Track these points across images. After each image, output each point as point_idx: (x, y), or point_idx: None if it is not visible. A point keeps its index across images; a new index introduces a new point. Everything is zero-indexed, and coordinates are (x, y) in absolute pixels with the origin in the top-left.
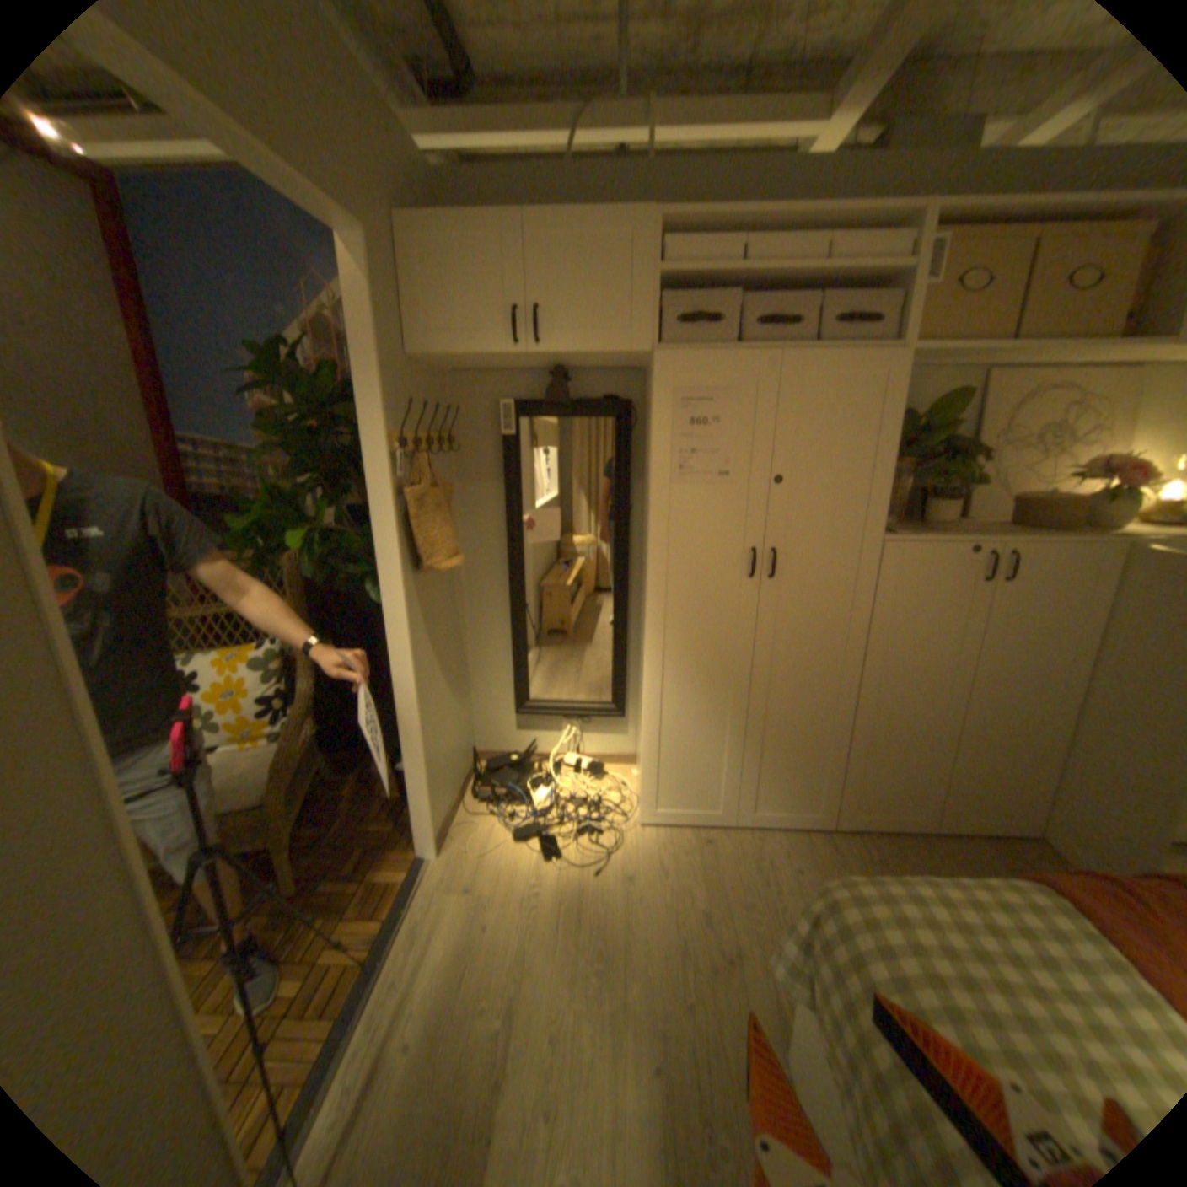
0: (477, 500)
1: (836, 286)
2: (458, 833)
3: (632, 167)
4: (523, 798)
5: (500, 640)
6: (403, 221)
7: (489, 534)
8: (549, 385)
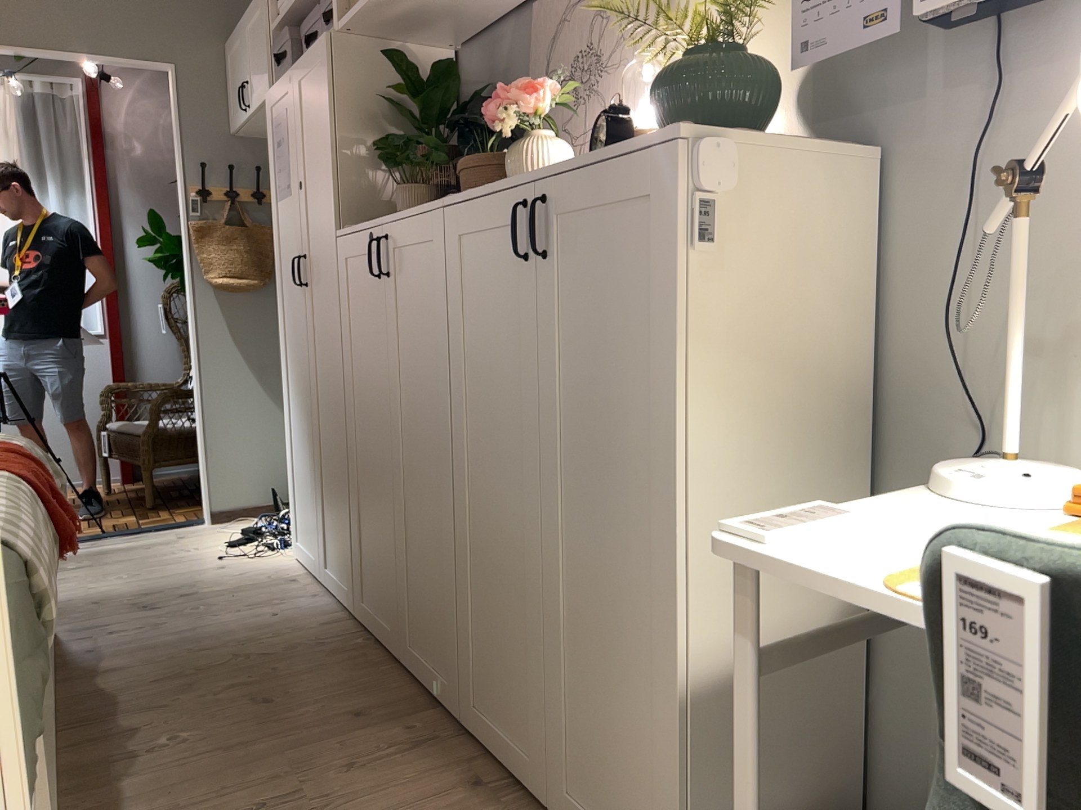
0: None
1: None
2: (241, 521)
3: None
4: (286, 515)
5: None
6: (225, 47)
7: None
8: None
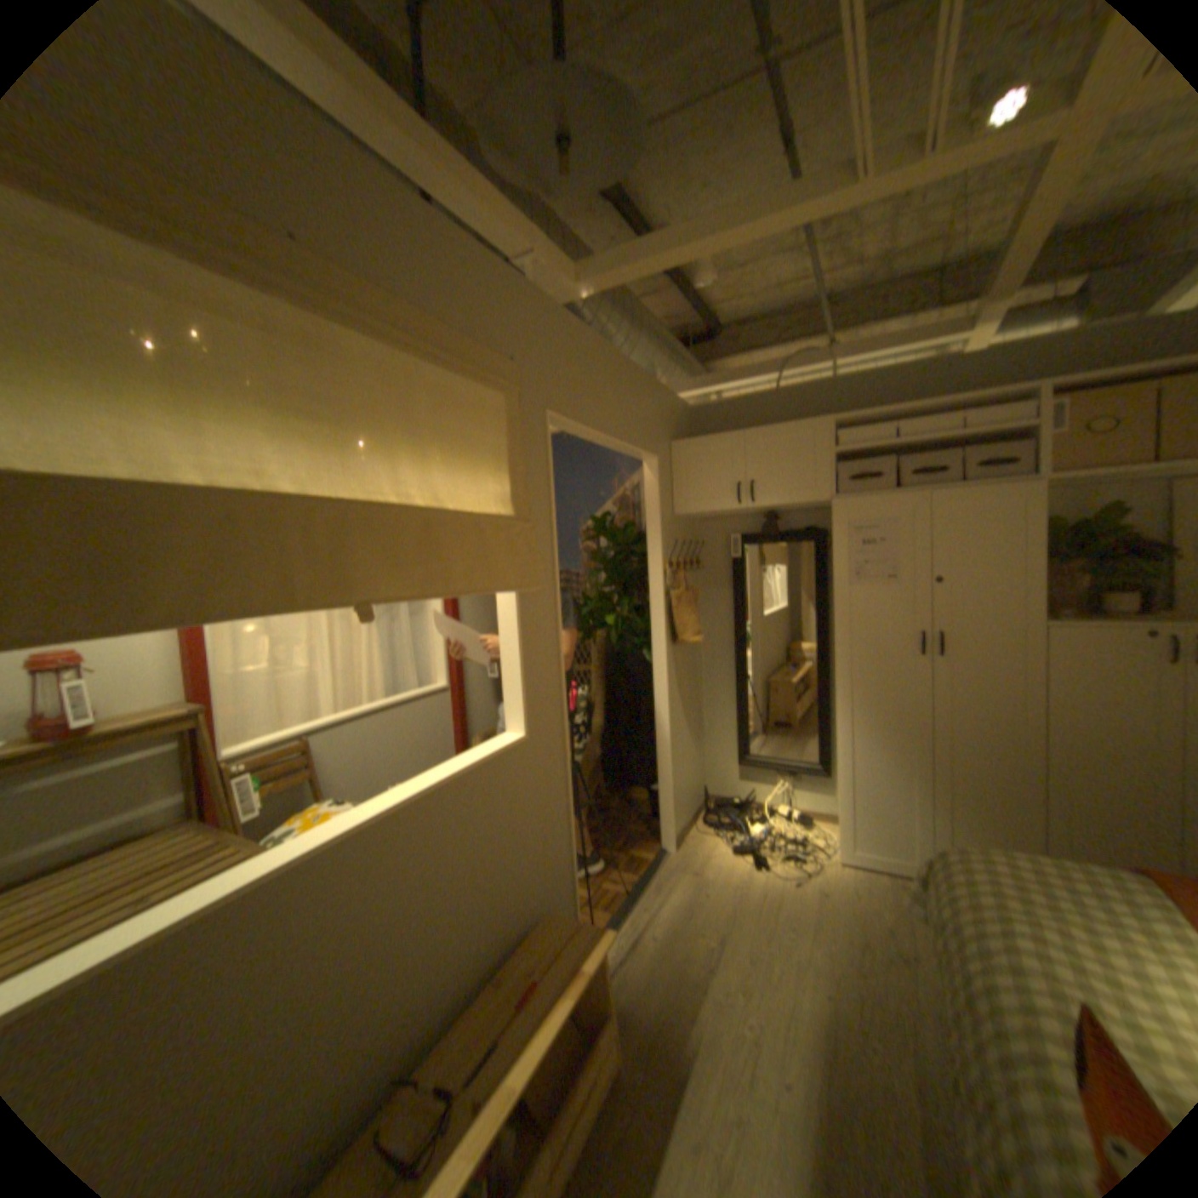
0: (712, 604)
1: (980, 442)
2: (691, 845)
3: (820, 387)
4: (741, 830)
5: (727, 707)
6: (675, 448)
7: (720, 628)
8: (764, 525)
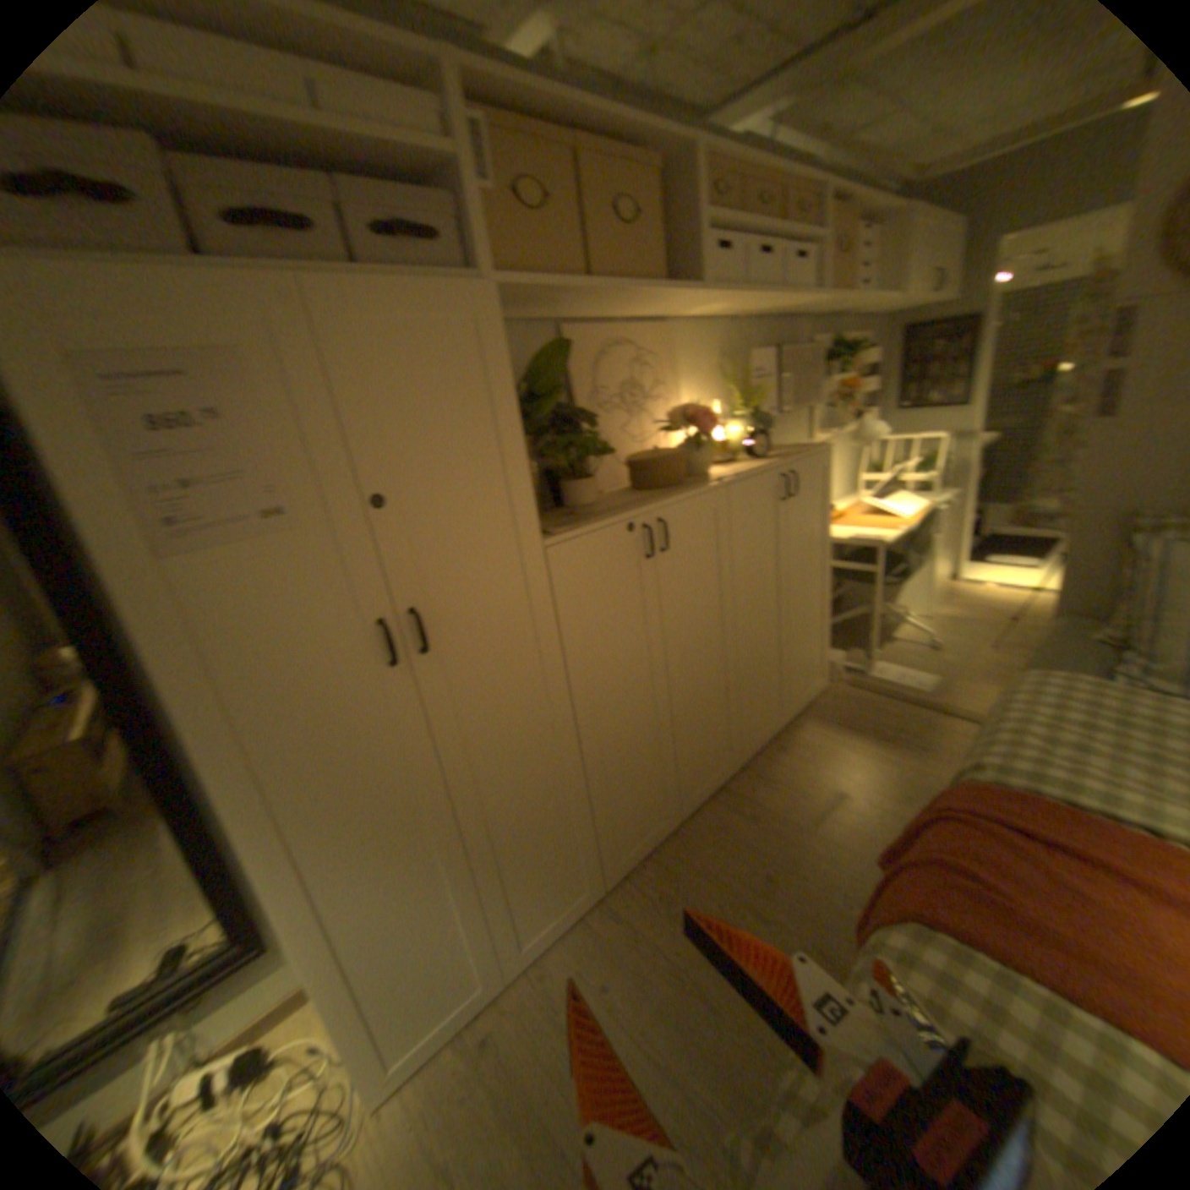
0: None
1: (342, 175)
2: None
3: None
4: None
5: None
6: None
7: None
8: None
